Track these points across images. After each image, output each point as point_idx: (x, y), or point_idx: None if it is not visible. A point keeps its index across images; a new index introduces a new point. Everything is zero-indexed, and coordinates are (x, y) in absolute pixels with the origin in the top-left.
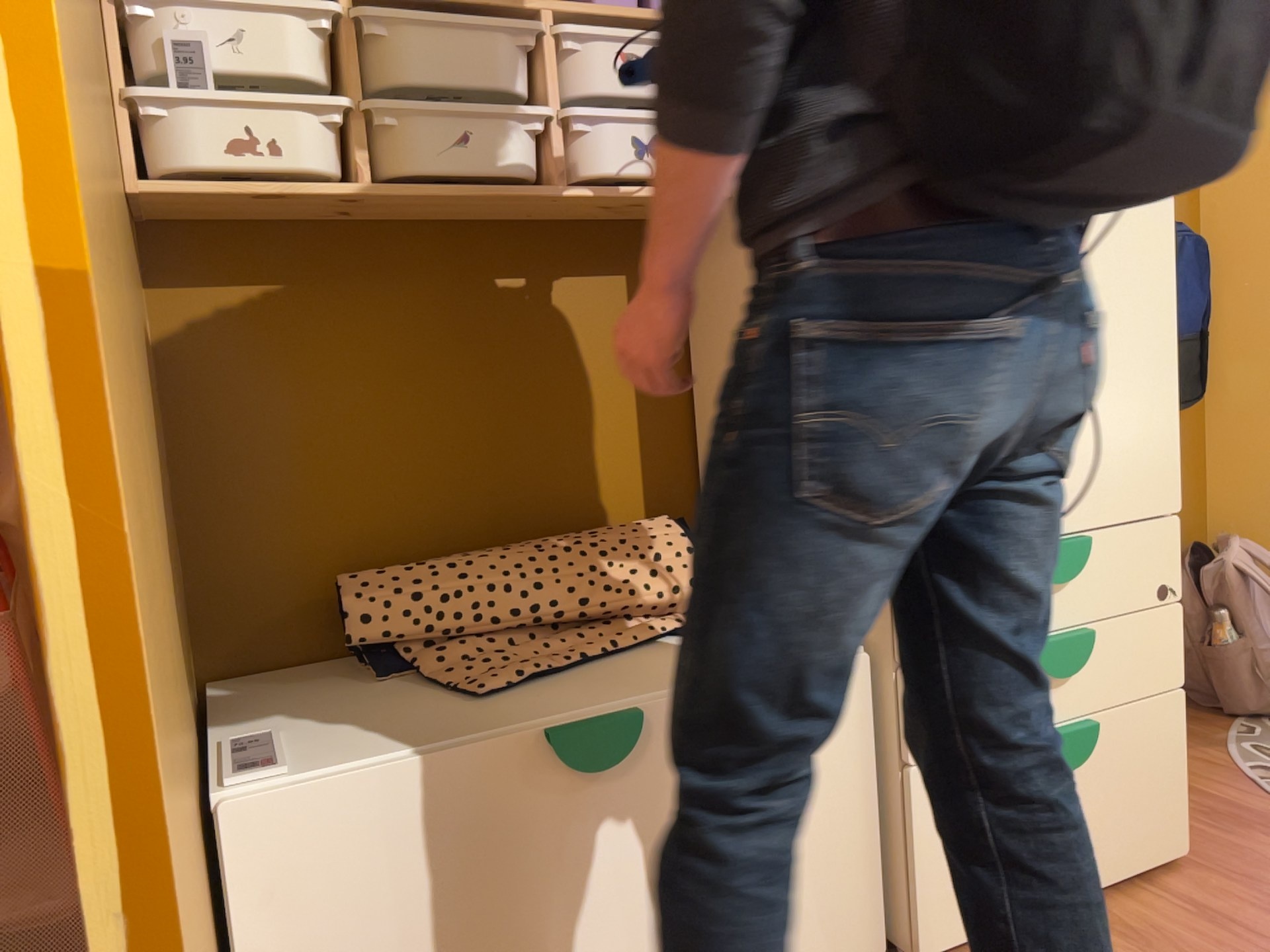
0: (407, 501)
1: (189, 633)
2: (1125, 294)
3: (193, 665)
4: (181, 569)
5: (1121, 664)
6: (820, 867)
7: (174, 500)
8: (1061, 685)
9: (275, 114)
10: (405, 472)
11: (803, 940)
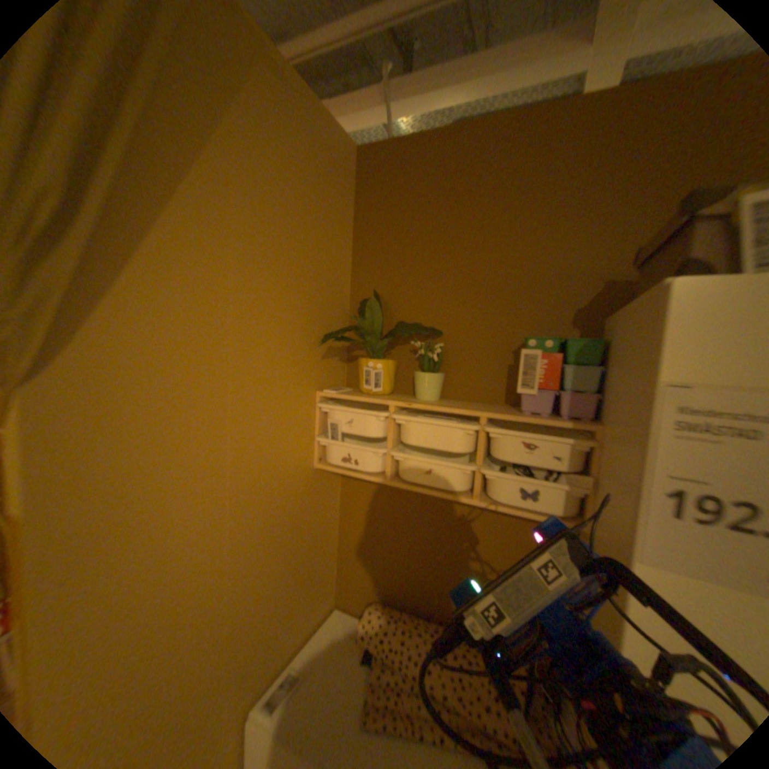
0: (412, 582)
1: (329, 595)
2: None
3: (328, 606)
4: (330, 574)
5: None
6: None
7: (337, 547)
8: None
9: (362, 447)
10: (413, 570)
11: None
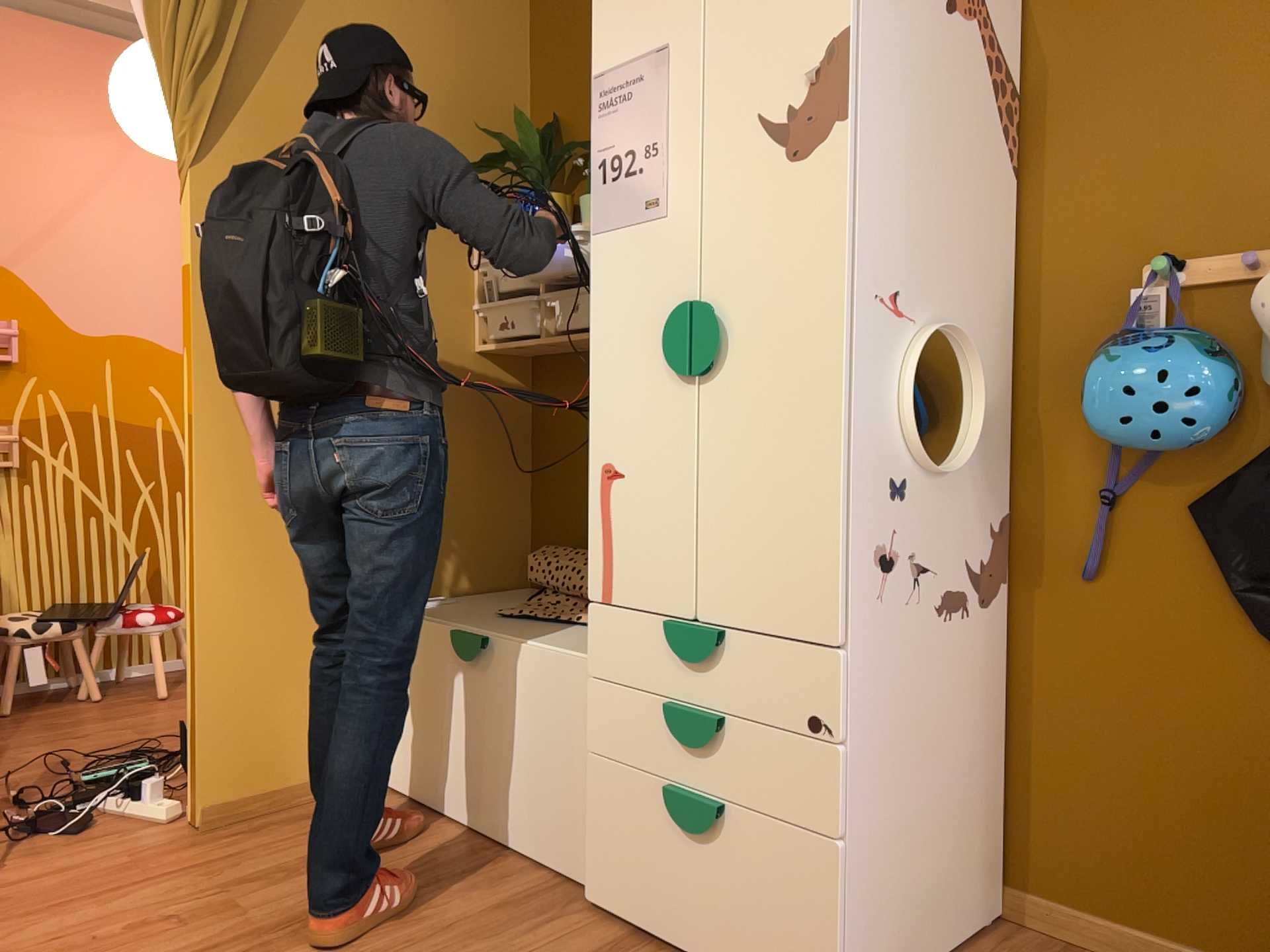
0: None
1: (509, 558)
2: (779, 412)
3: (509, 574)
4: (509, 525)
5: (760, 773)
6: (560, 794)
7: (522, 492)
8: (693, 755)
9: (515, 305)
10: None
11: (548, 835)
